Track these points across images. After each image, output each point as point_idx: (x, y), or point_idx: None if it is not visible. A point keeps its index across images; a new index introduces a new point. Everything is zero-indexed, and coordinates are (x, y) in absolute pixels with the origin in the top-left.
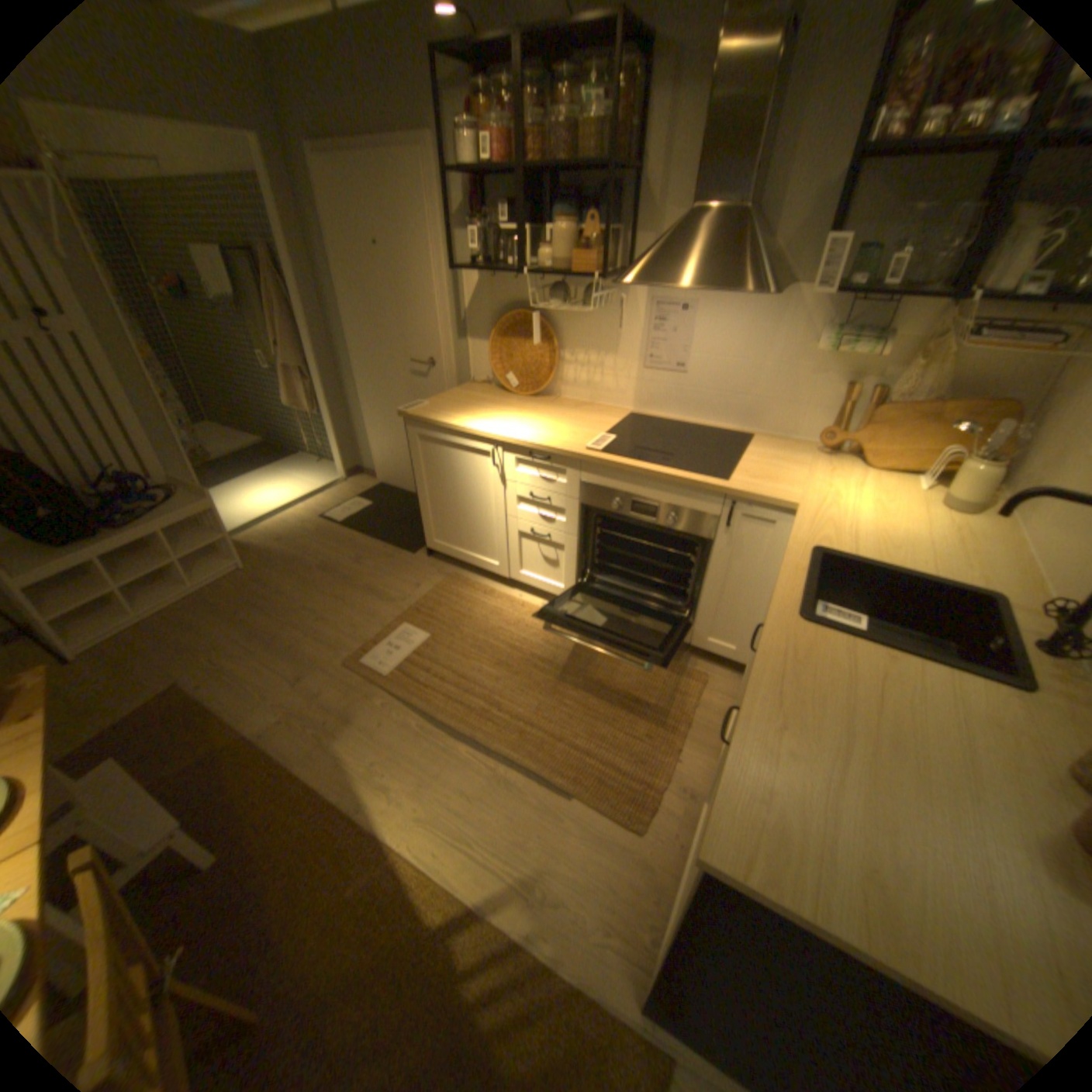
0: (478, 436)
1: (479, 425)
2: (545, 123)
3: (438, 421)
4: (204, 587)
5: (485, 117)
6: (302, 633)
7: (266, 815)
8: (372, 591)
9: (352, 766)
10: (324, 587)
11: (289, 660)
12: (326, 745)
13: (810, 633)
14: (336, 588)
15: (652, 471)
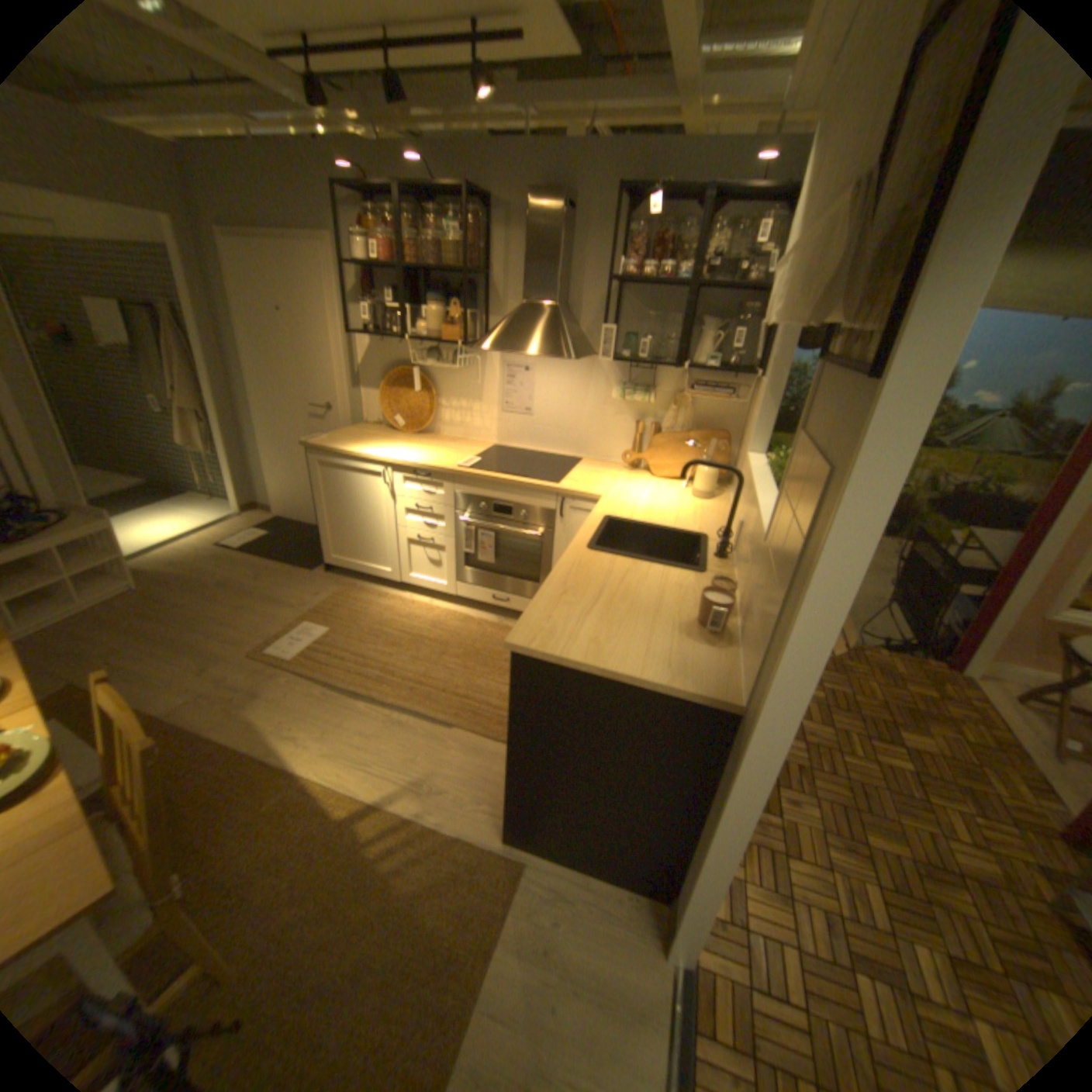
0: (371, 460)
1: (371, 451)
2: (418, 239)
3: (336, 449)
4: (92, 606)
5: (372, 229)
6: (203, 636)
7: (179, 769)
8: (271, 600)
9: (259, 726)
10: (222, 600)
11: (191, 657)
12: (233, 714)
13: (590, 555)
14: (235, 600)
15: (505, 480)
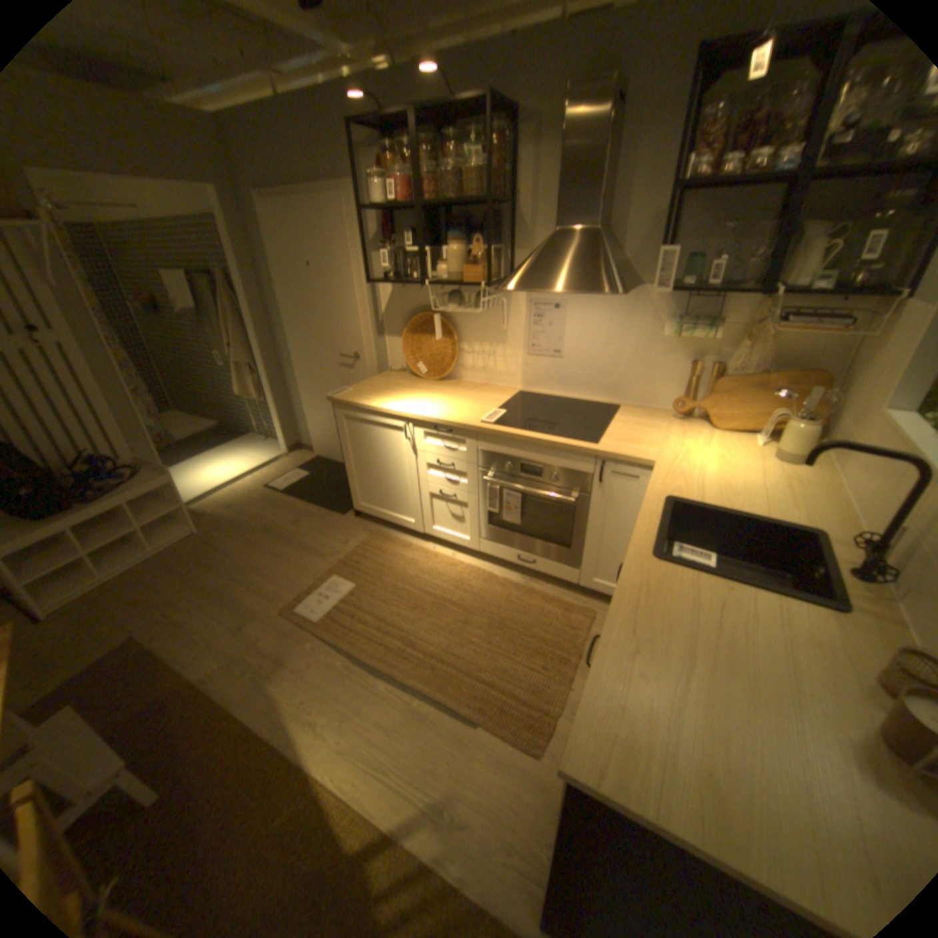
0: (393, 414)
1: (393, 405)
2: (438, 171)
3: (360, 404)
4: (162, 550)
5: (392, 167)
6: (245, 587)
7: (205, 753)
8: (306, 548)
9: (283, 705)
10: (265, 546)
11: (232, 612)
12: (261, 686)
13: (662, 569)
14: (276, 547)
15: (535, 438)
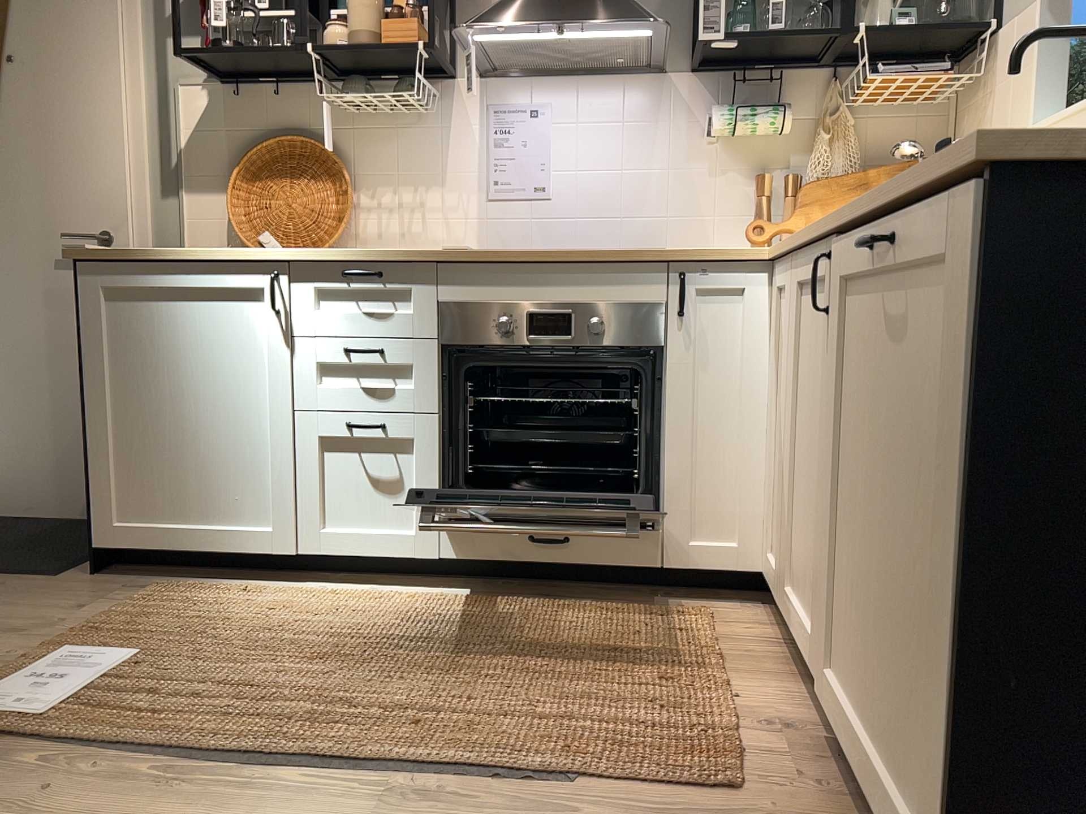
0: (241, 262)
1: (239, 251)
2: None
3: (157, 251)
4: None
5: None
6: None
7: None
8: None
9: None
10: None
11: None
12: None
13: None
14: None
15: (558, 251)
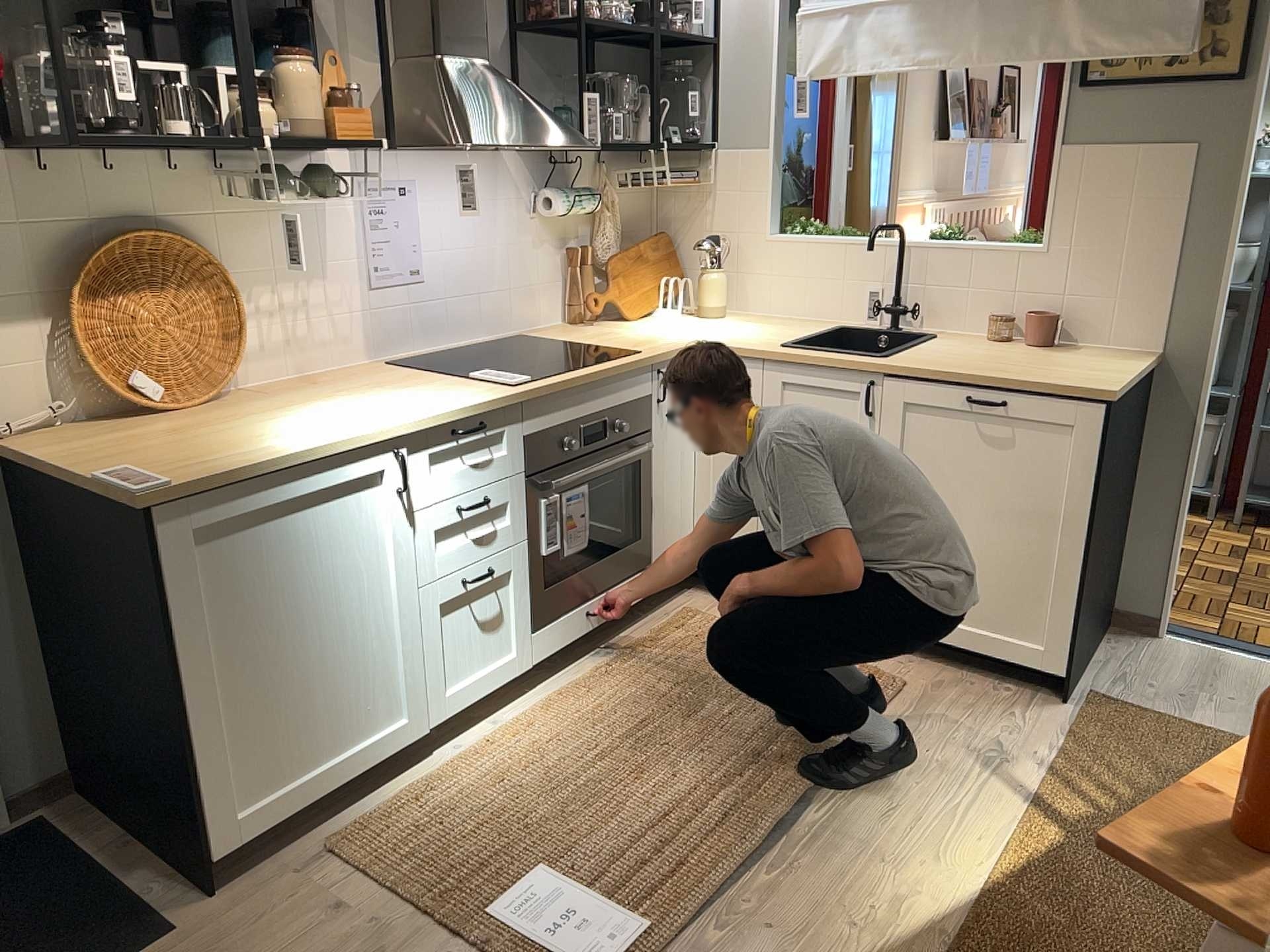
0: (363, 447)
1: (336, 432)
2: None
3: (269, 461)
4: None
5: None
6: None
7: None
8: None
9: None
10: None
11: None
12: None
13: (901, 358)
14: None
15: (601, 370)
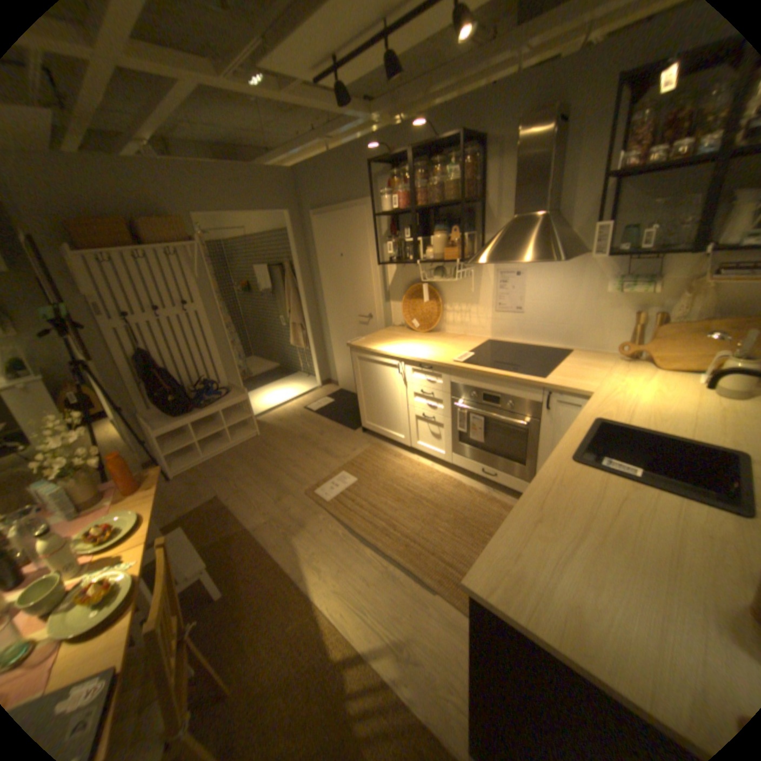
0: (390, 356)
1: (391, 349)
2: (429, 186)
3: (368, 348)
4: (238, 444)
5: (398, 187)
6: (285, 473)
7: (251, 575)
8: (327, 451)
9: (301, 553)
10: (301, 448)
11: (276, 488)
12: (288, 539)
13: (577, 470)
14: (307, 448)
15: (494, 373)
